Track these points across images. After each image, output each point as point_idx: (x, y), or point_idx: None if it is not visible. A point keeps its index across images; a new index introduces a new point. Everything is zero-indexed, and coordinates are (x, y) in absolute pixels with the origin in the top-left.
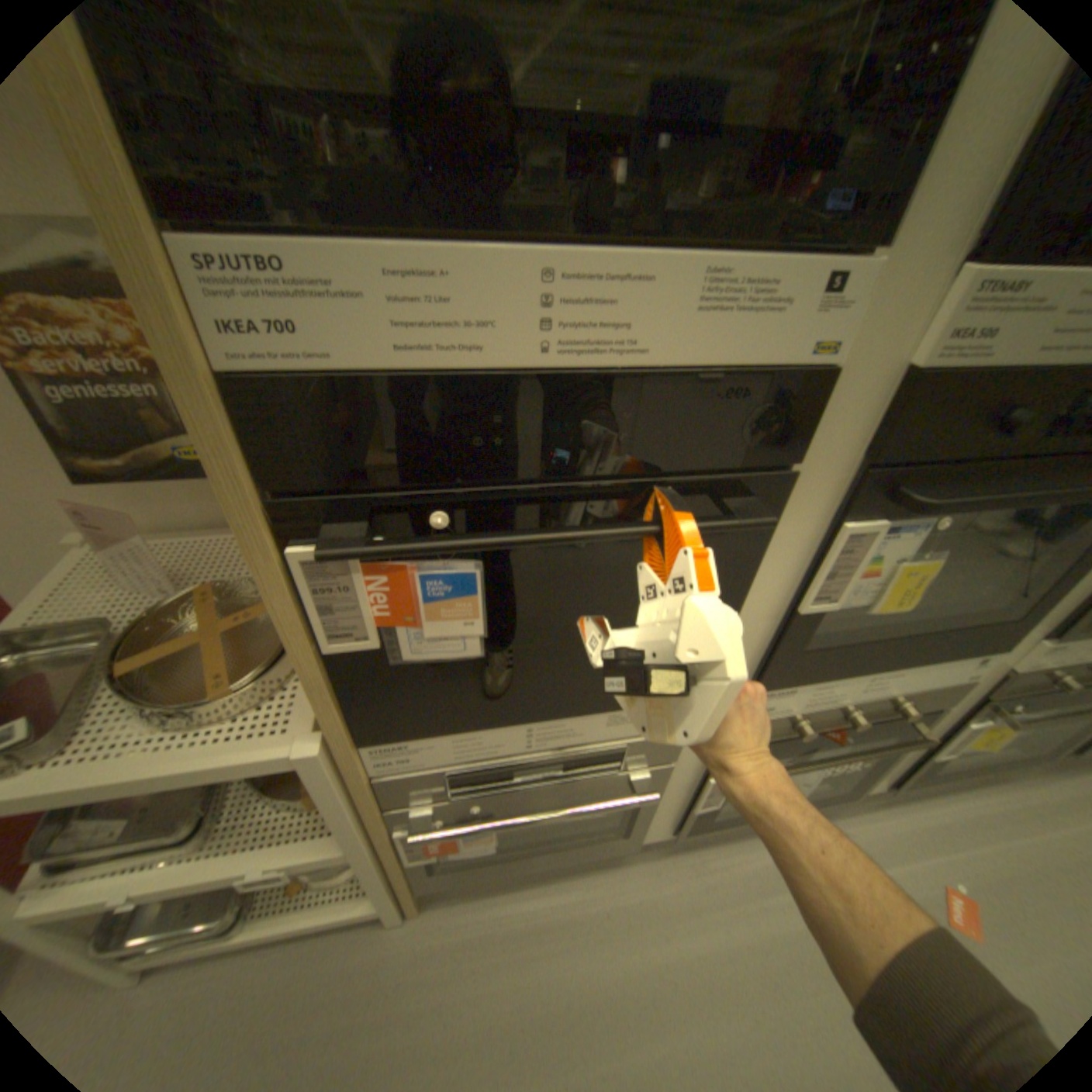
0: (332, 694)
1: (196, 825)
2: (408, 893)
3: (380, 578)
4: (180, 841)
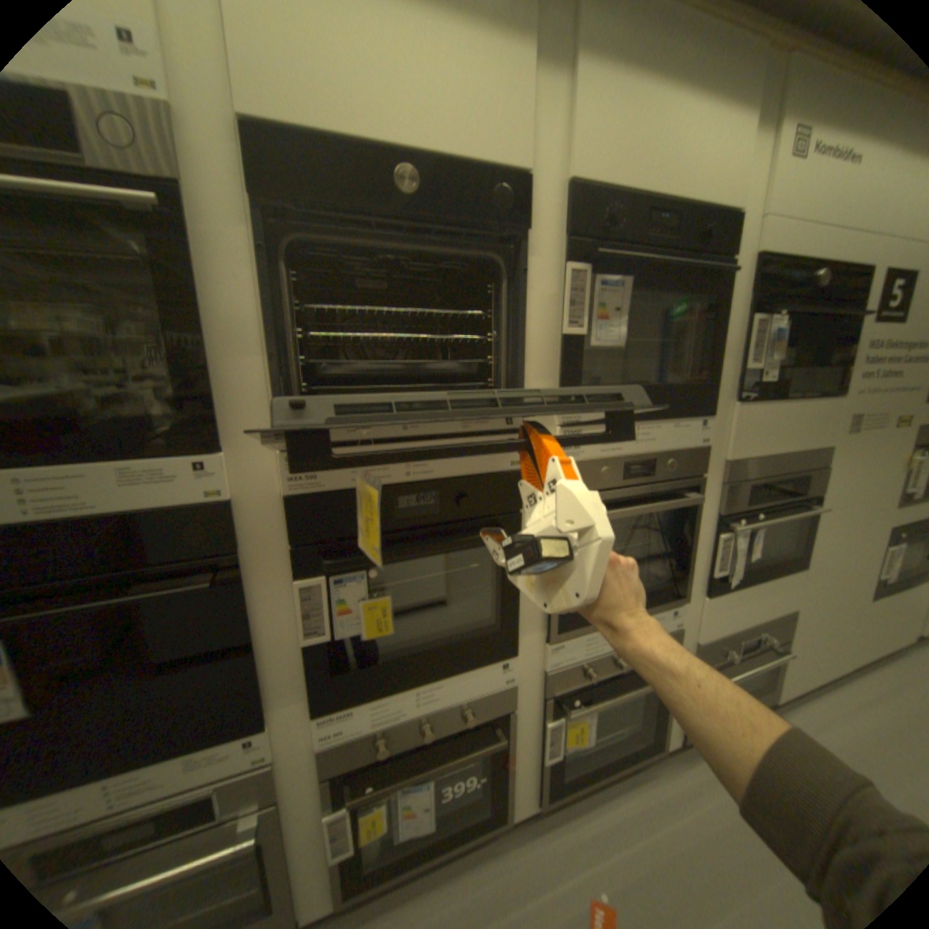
0: None
1: None
2: None
3: None
4: None
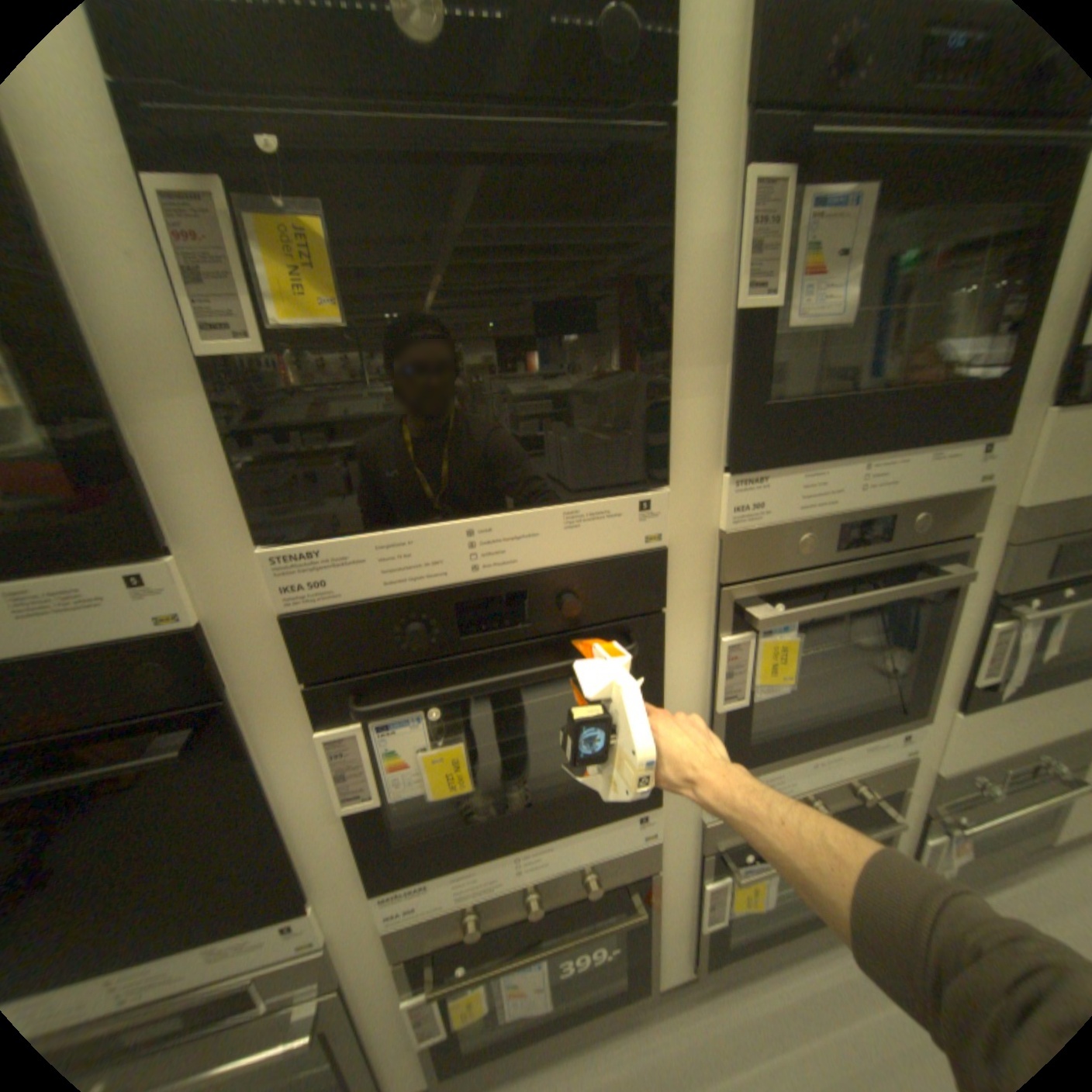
0: None
1: None
2: None
3: None
4: None
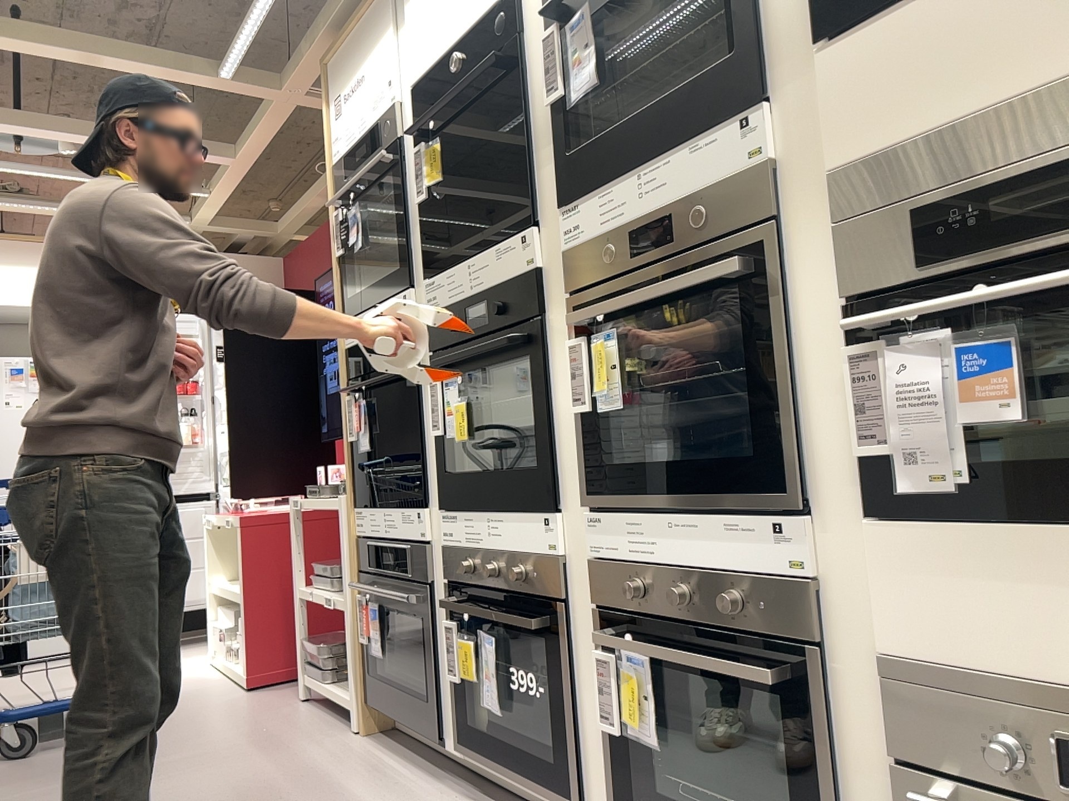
0: (348, 467)
1: (340, 580)
2: (361, 690)
3: (355, 411)
4: (332, 581)
